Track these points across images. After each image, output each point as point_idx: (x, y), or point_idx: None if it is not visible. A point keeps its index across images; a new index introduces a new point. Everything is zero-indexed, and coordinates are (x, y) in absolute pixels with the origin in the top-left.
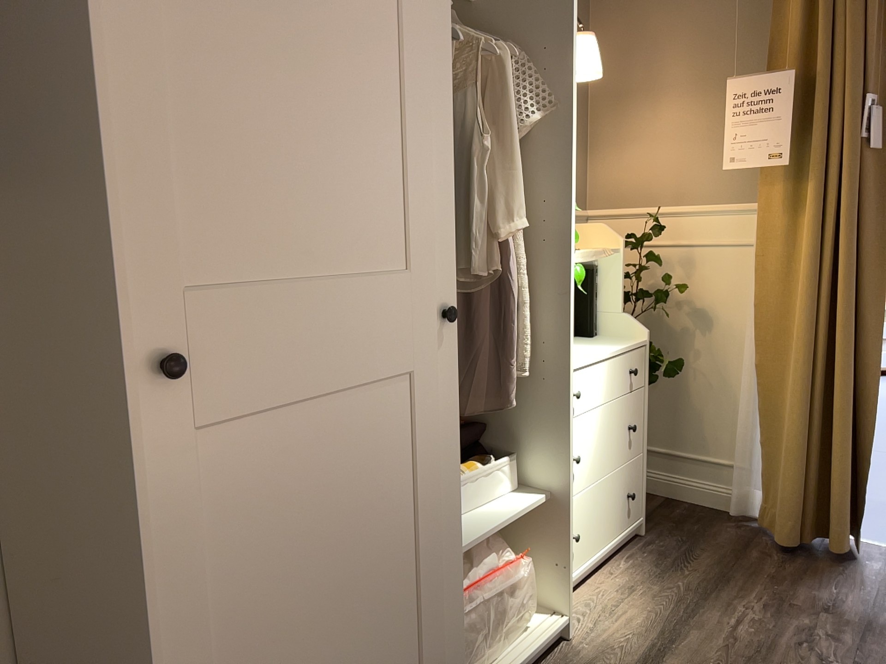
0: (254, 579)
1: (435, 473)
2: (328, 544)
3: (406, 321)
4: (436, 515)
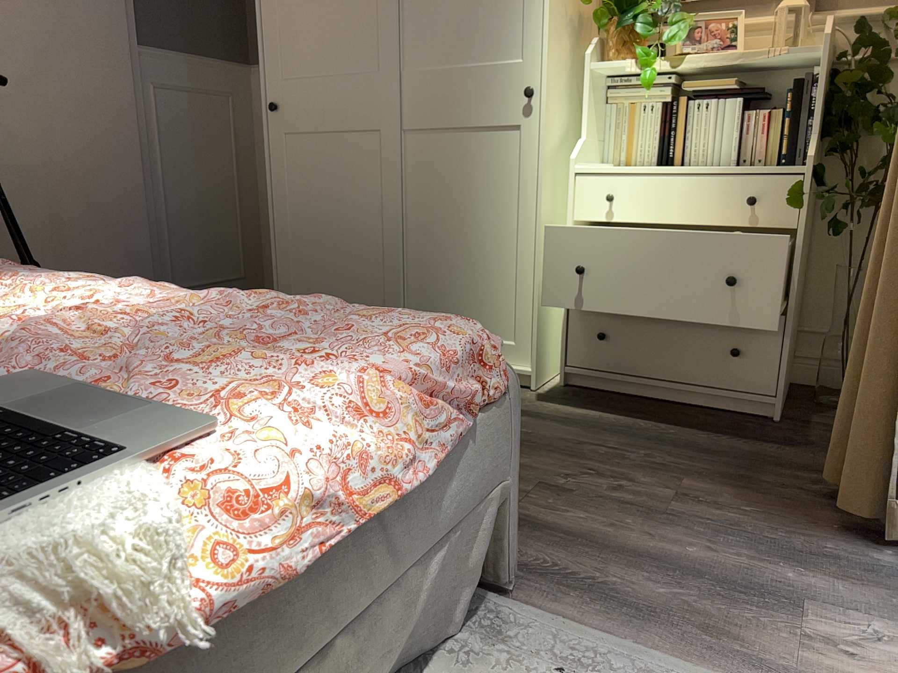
0: (293, 209)
1: (390, 200)
2: (325, 211)
3: (369, 99)
4: (391, 228)
